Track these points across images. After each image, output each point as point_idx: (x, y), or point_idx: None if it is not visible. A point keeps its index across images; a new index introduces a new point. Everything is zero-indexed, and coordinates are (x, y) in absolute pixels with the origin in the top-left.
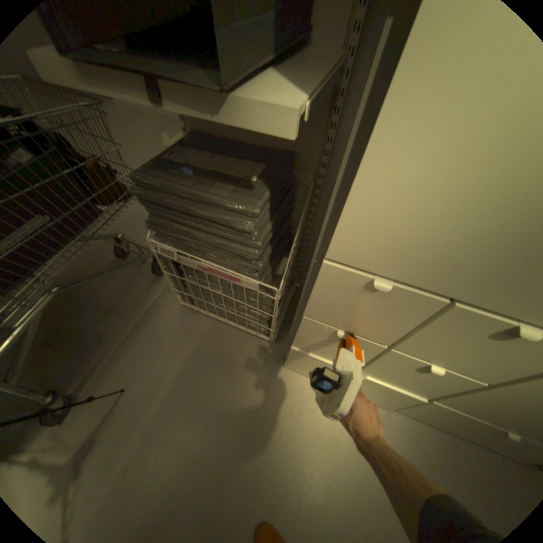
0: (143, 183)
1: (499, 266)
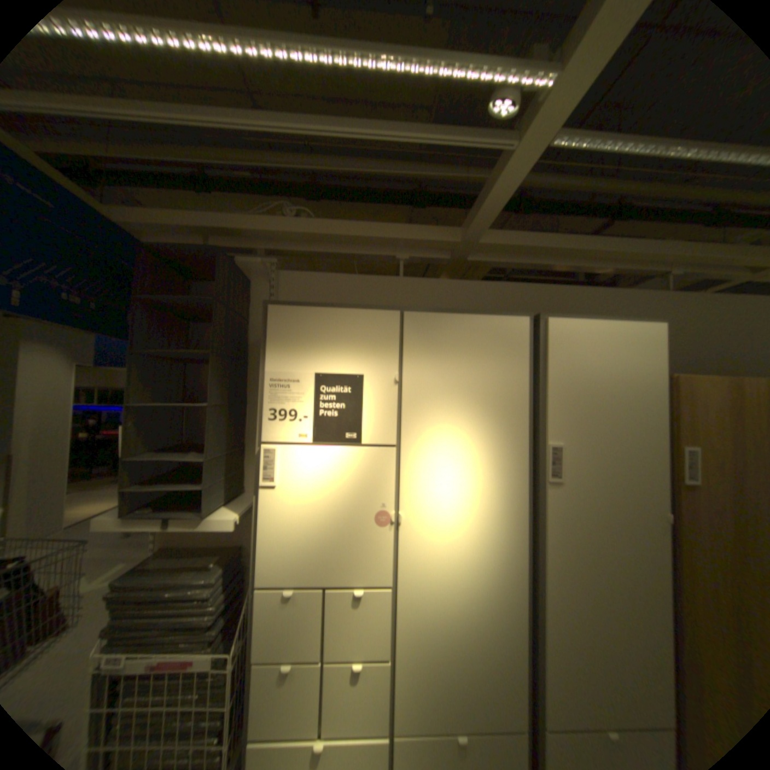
0: (121, 587)
1: (322, 561)
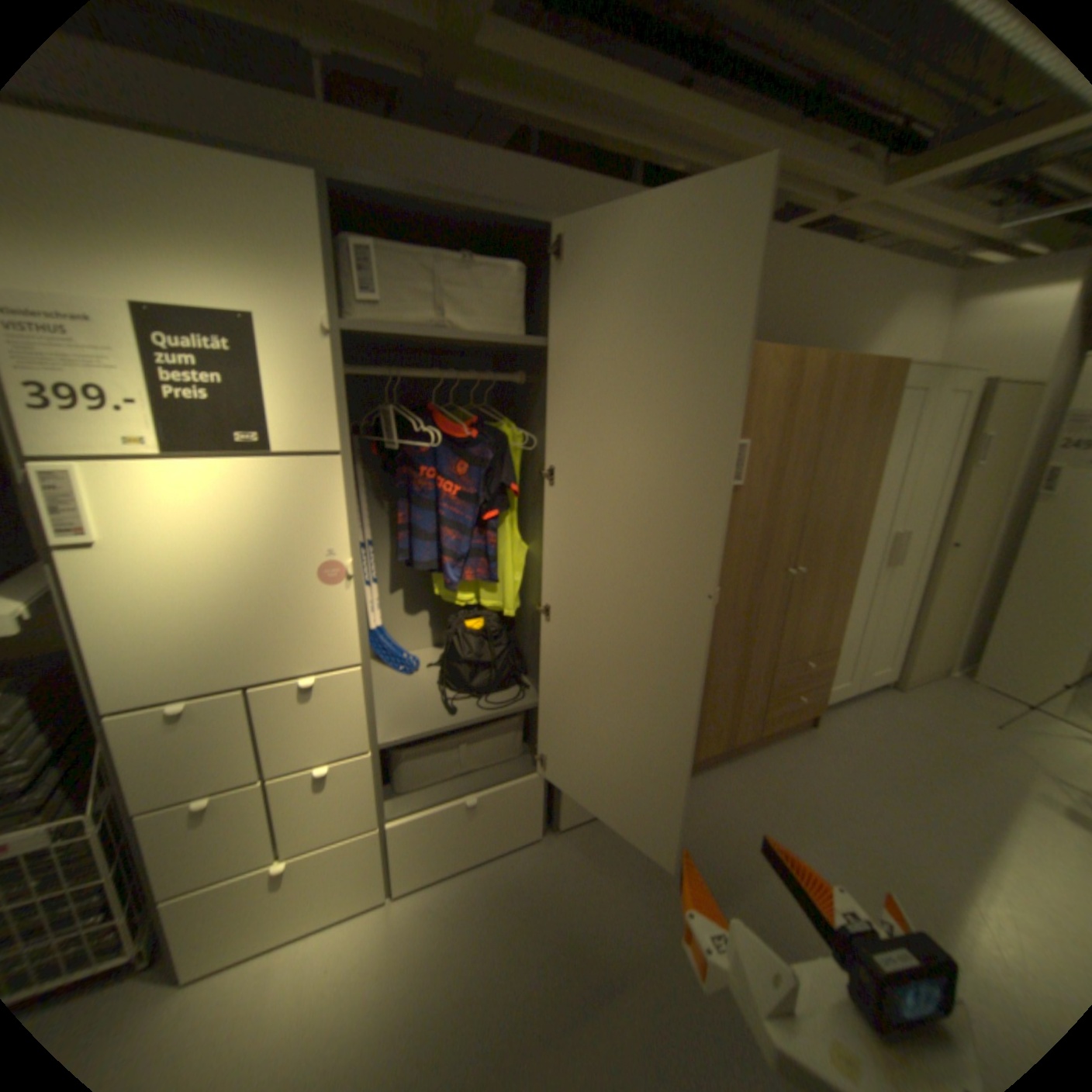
0: None
1: (234, 648)
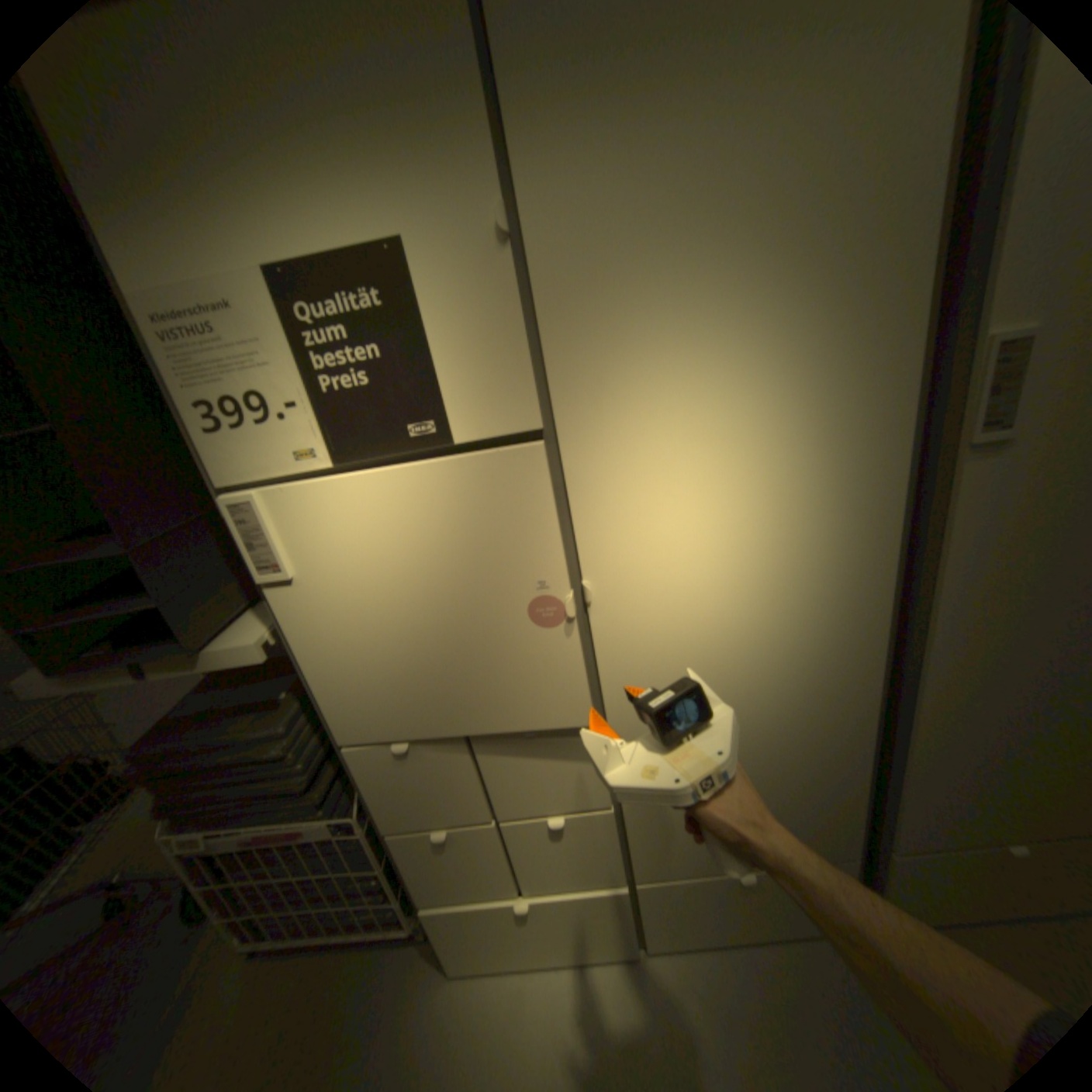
0: (141, 757)
1: (445, 689)
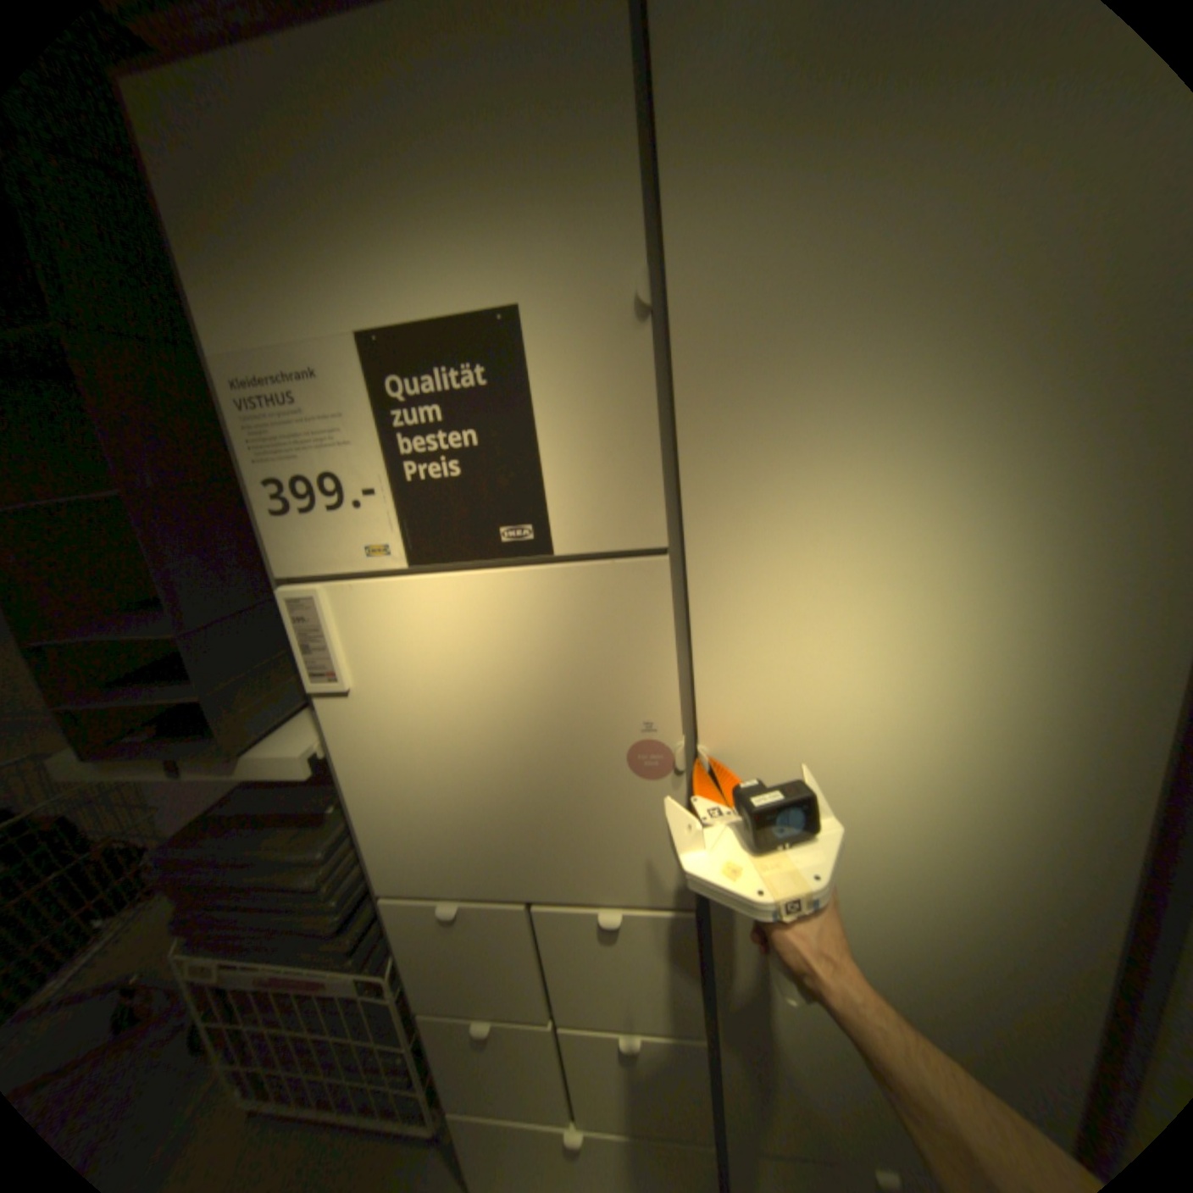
0: (169, 859)
1: (509, 849)
